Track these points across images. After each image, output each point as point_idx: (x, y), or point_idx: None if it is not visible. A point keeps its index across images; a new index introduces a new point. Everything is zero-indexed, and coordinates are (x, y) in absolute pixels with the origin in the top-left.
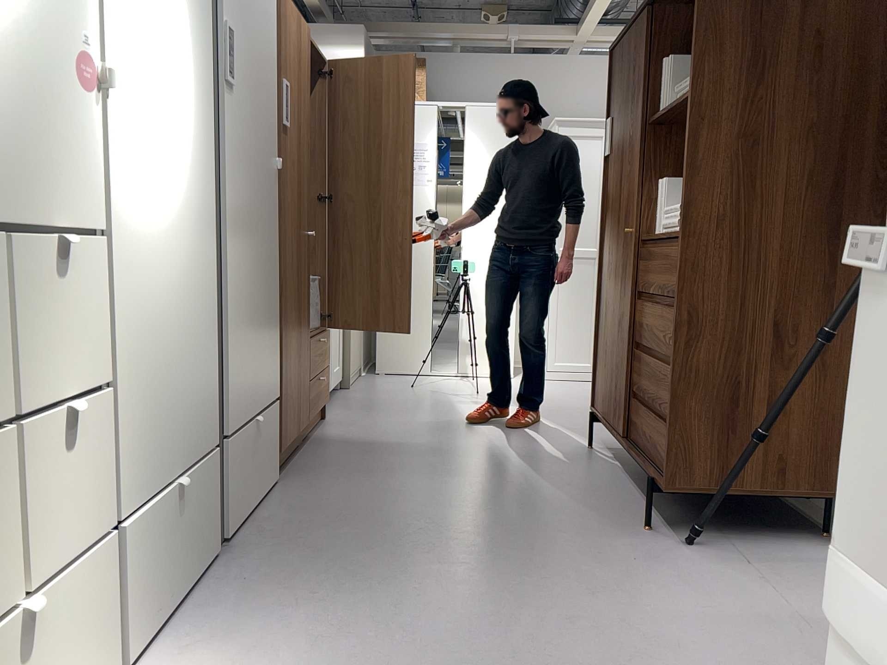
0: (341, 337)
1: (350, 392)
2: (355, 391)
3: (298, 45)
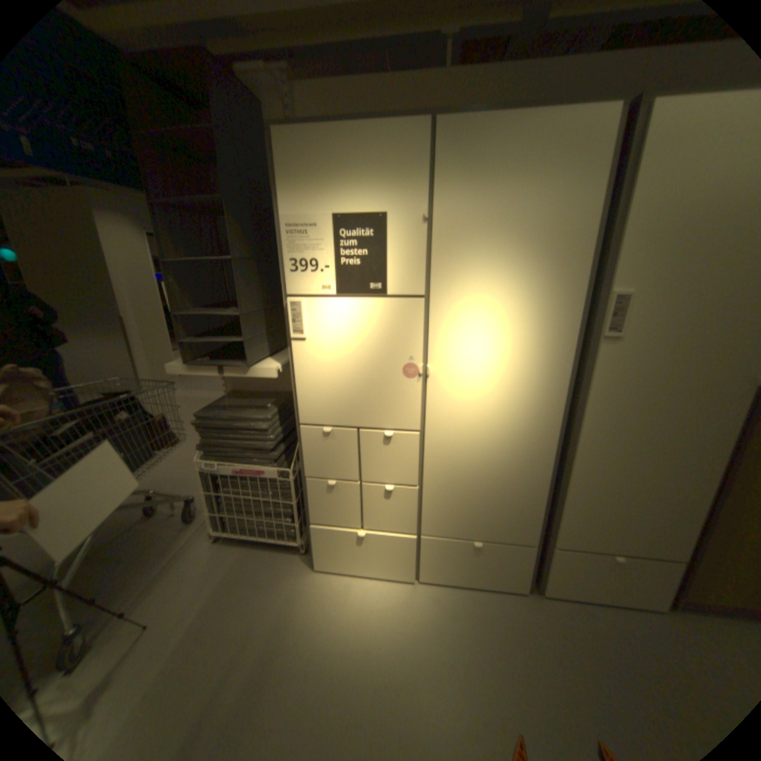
0: None
1: None
2: None
3: None
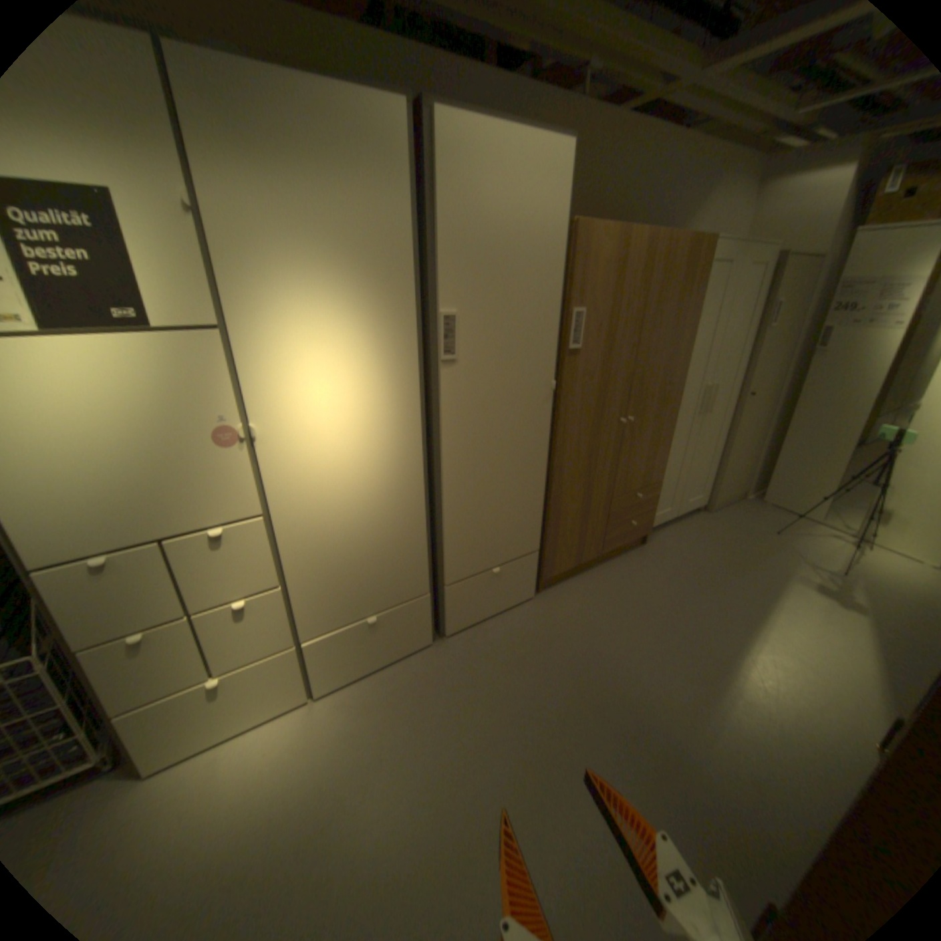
0: (713, 473)
1: (708, 519)
2: (714, 519)
3: (619, 260)
